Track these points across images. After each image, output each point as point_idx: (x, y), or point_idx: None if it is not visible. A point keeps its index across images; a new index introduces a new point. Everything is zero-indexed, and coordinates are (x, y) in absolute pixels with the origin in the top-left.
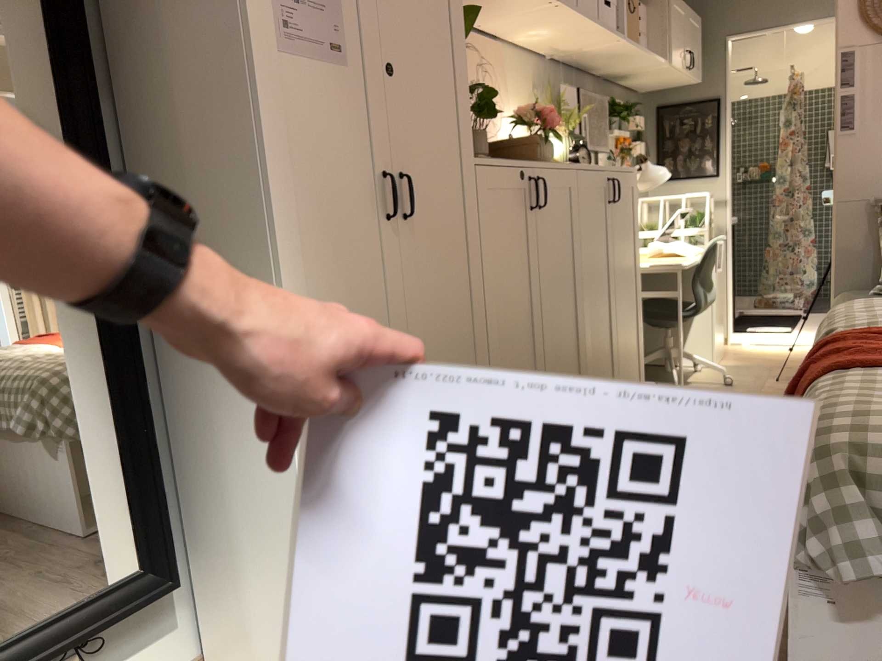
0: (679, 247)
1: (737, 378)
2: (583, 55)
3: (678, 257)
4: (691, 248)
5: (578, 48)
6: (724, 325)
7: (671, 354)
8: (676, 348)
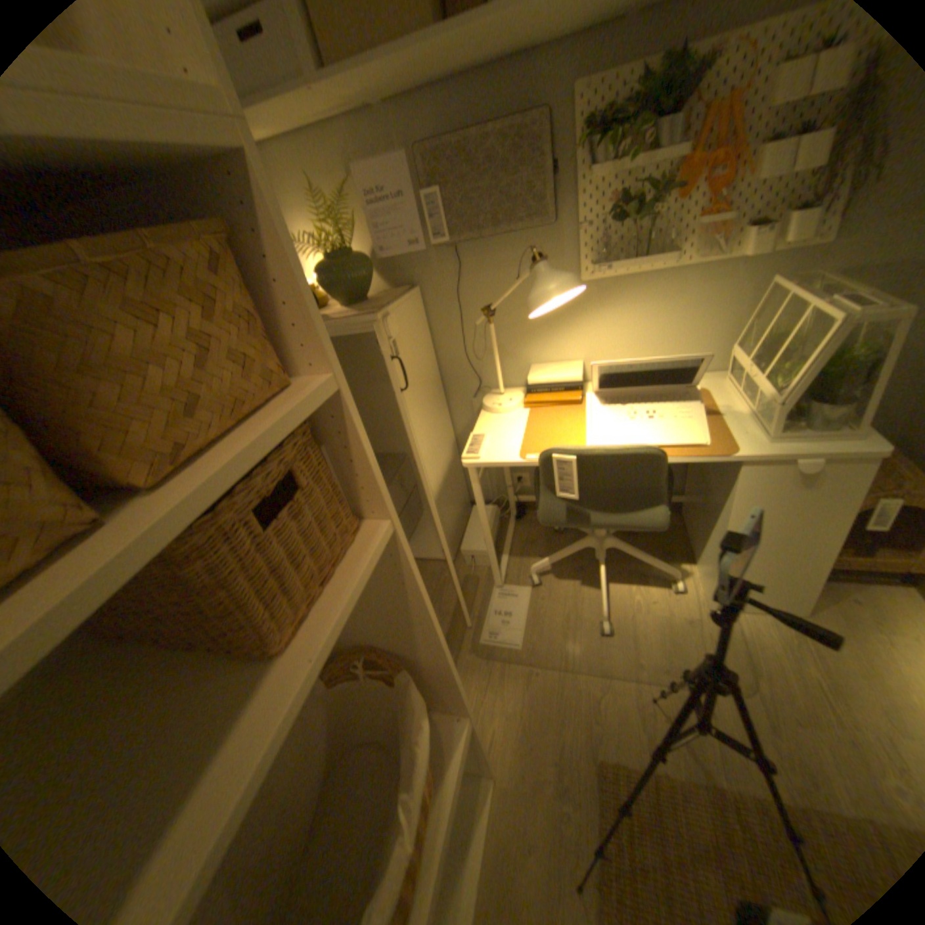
0: (610, 420)
1: (647, 643)
2: (389, 82)
3: (576, 437)
4: (657, 430)
5: (340, 96)
6: (820, 581)
7: (588, 542)
8: (596, 542)
